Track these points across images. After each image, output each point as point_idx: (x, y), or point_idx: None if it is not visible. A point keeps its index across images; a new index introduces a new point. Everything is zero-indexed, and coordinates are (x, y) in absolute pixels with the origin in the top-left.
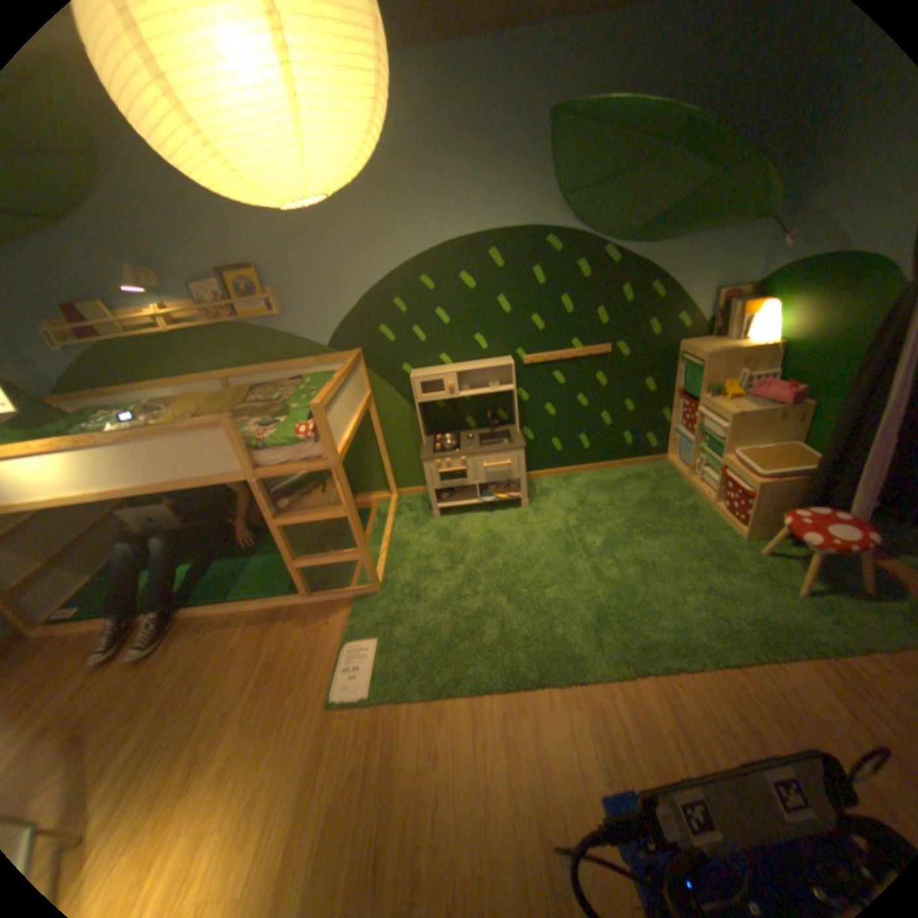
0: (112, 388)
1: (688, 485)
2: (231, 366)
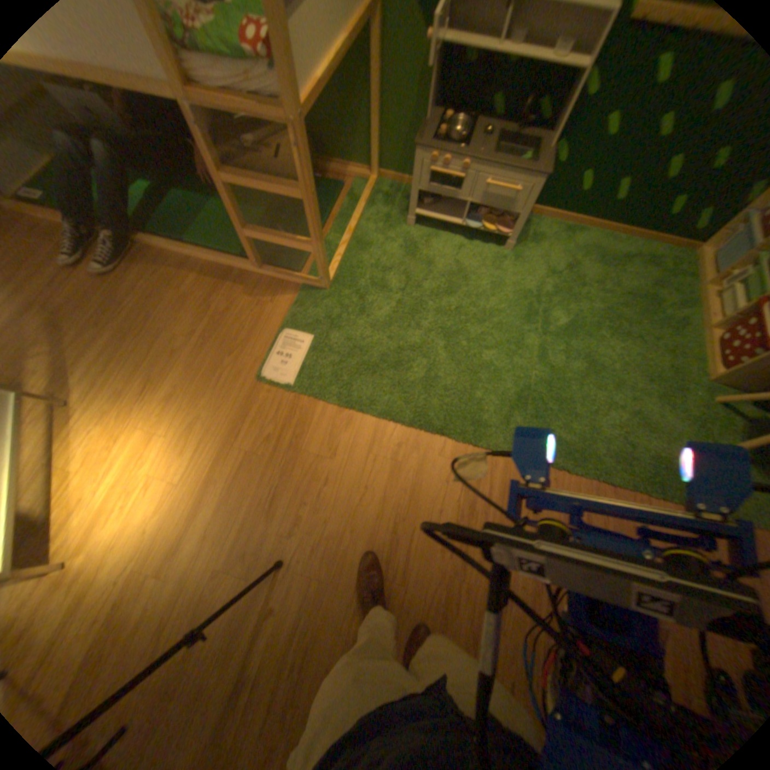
0: None
1: (698, 294)
2: None
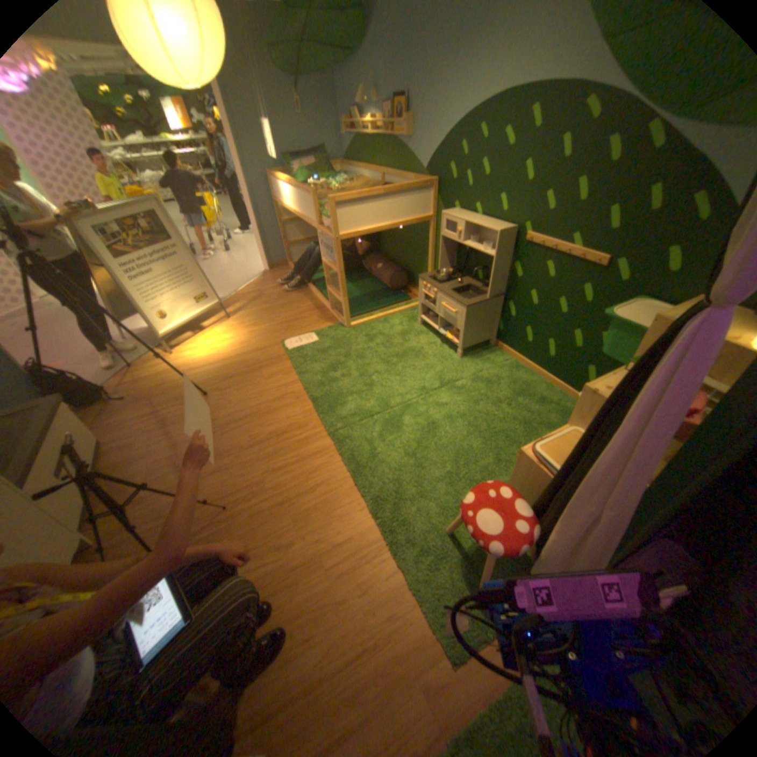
0: (356, 164)
1: None
2: (389, 168)
